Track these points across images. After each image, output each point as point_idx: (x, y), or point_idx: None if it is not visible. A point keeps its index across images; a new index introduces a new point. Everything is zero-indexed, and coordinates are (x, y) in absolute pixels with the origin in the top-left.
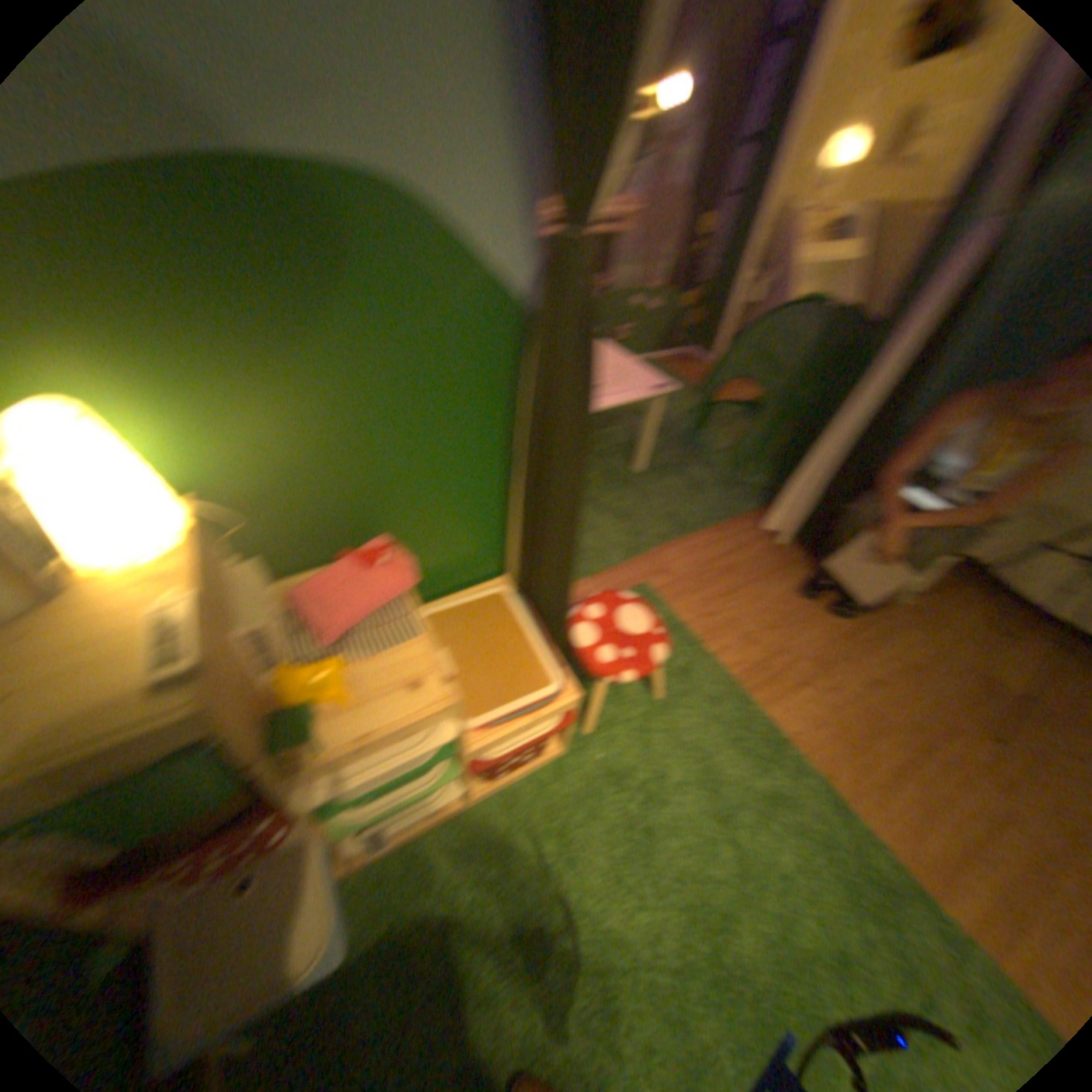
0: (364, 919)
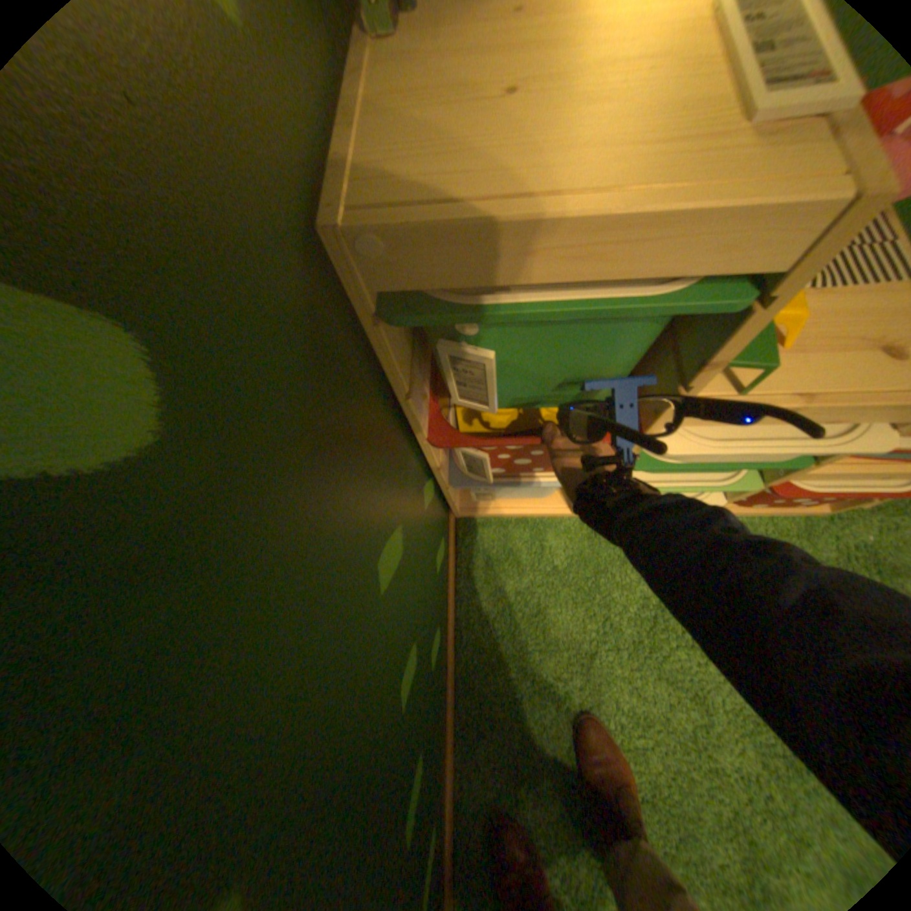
0: (570, 559)
